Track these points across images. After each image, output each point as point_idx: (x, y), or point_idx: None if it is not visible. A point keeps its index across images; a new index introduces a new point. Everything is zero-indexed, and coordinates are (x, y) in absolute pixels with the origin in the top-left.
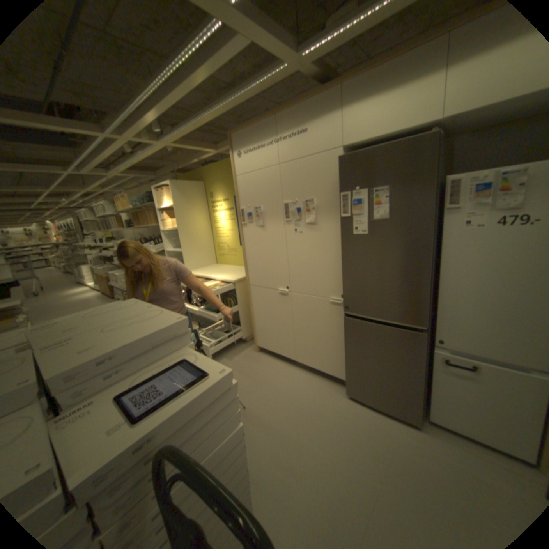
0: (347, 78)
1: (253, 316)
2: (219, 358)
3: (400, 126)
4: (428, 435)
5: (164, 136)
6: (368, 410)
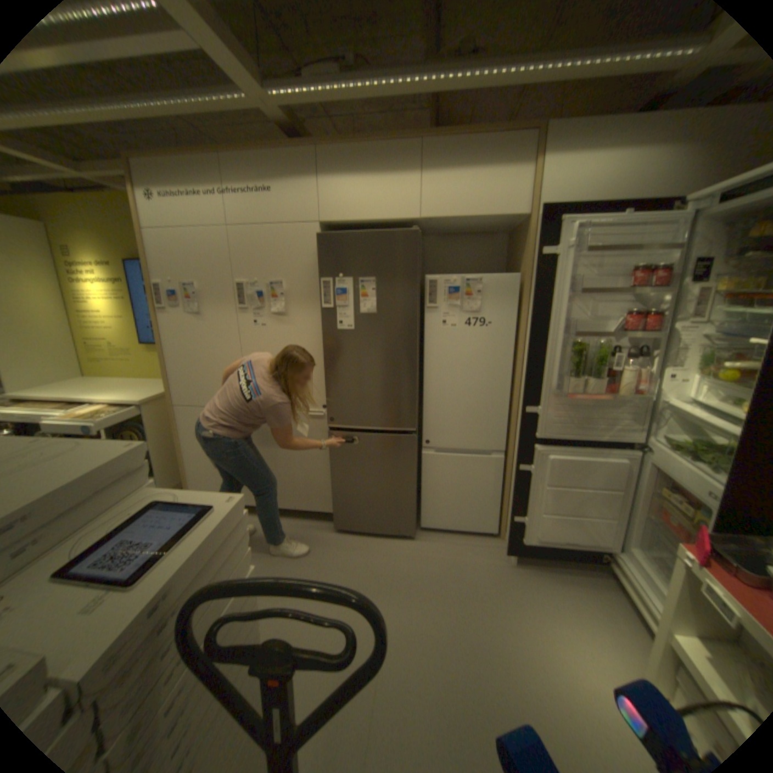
0: (323, 143)
1: (180, 454)
2: None
3: (383, 216)
4: (420, 541)
5: None
6: (360, 537)
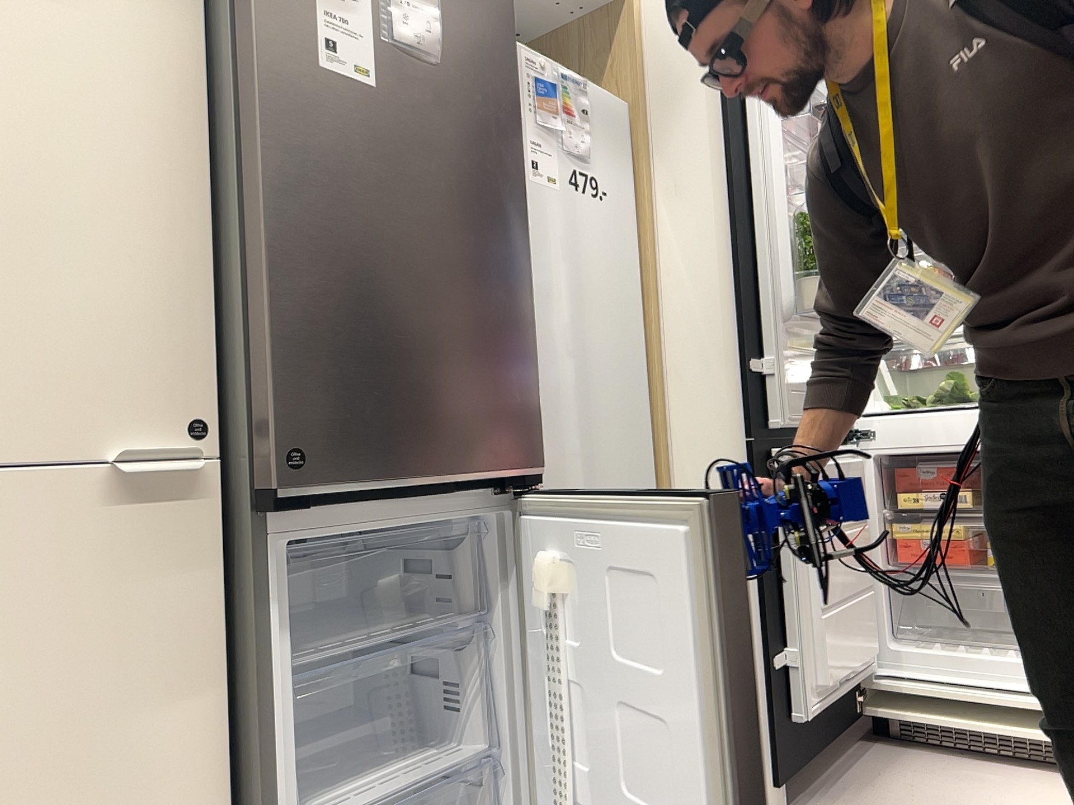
0: None
1: None
2: None
3: None
4: None
5: None
6: None
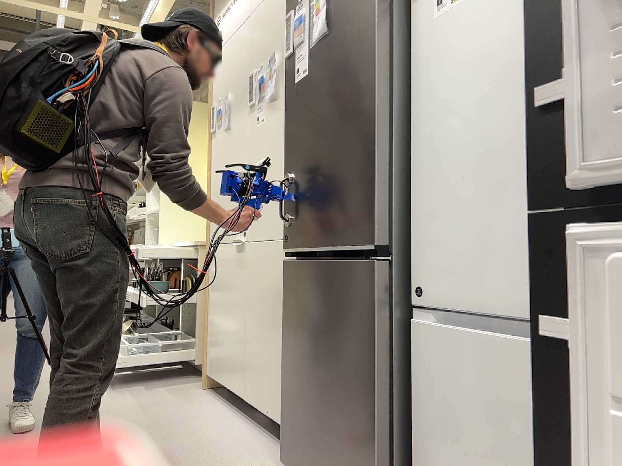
0: None
1: (206, 307)
2: (134, 384)
3: None
4: None
5: (143, 16)
6: None
